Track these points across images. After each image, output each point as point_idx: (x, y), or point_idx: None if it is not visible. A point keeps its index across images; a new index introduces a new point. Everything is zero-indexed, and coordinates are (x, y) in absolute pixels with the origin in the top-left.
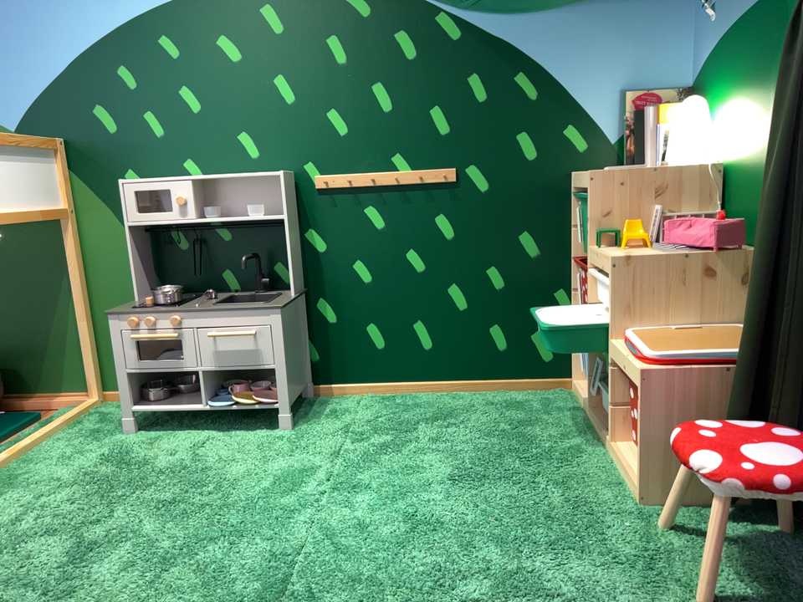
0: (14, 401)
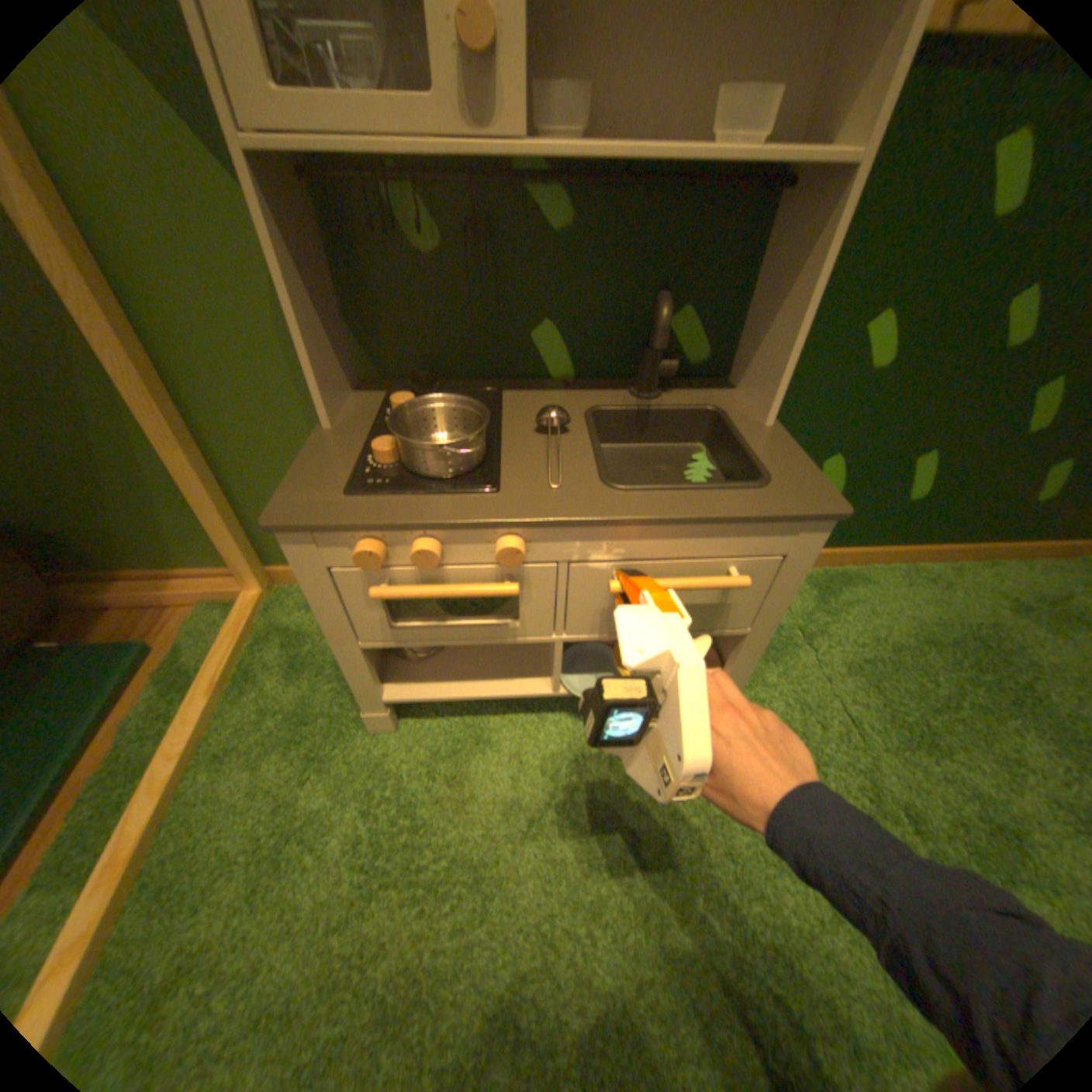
0: (77, 597)
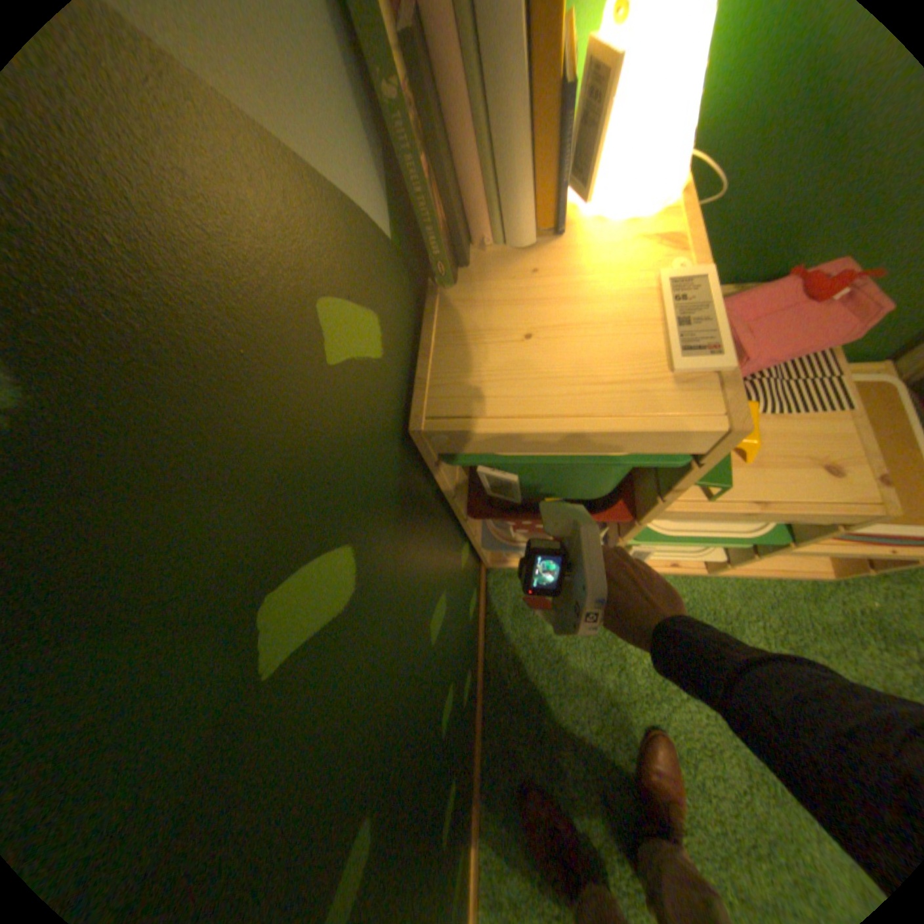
0: None
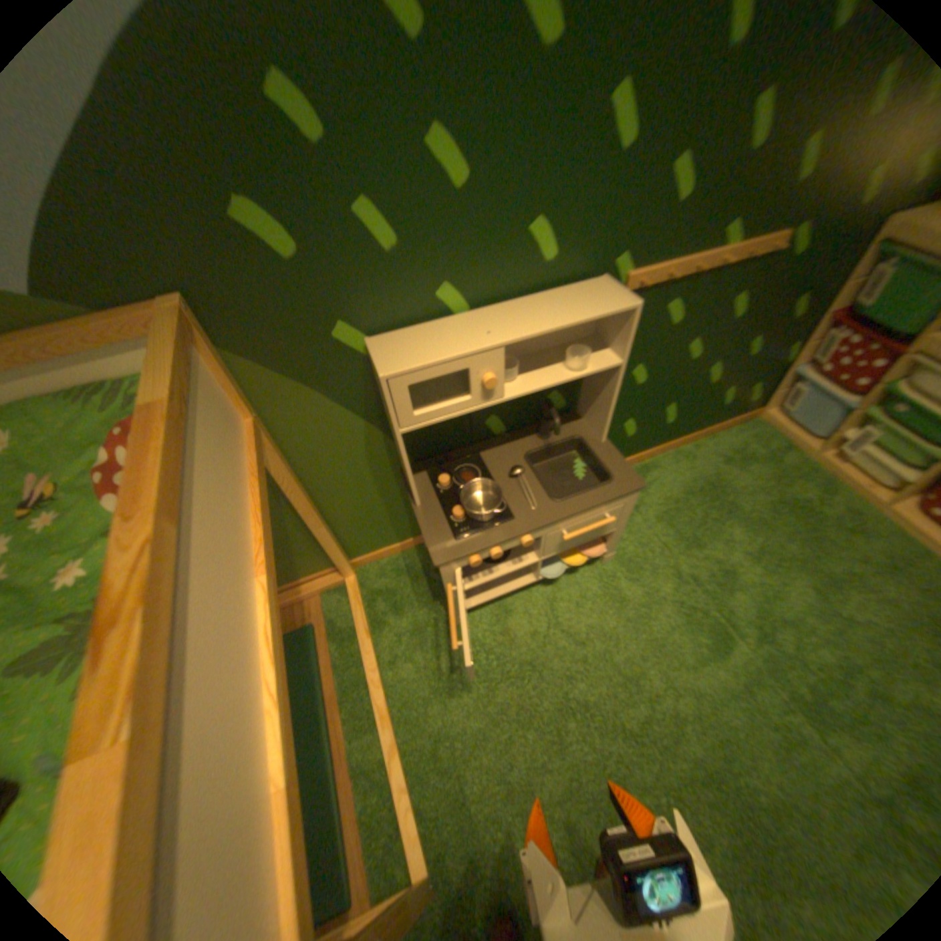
0: None
